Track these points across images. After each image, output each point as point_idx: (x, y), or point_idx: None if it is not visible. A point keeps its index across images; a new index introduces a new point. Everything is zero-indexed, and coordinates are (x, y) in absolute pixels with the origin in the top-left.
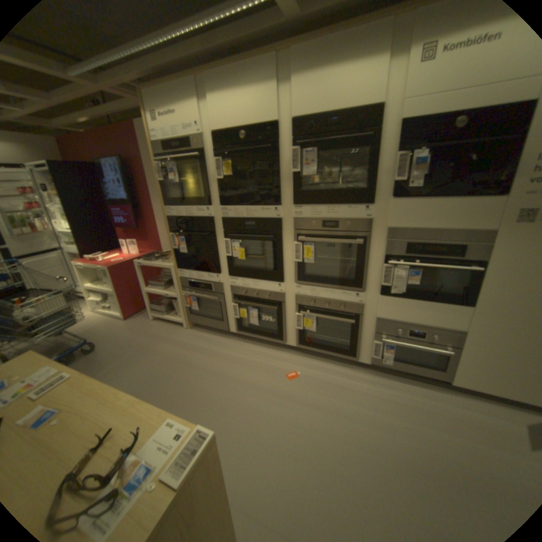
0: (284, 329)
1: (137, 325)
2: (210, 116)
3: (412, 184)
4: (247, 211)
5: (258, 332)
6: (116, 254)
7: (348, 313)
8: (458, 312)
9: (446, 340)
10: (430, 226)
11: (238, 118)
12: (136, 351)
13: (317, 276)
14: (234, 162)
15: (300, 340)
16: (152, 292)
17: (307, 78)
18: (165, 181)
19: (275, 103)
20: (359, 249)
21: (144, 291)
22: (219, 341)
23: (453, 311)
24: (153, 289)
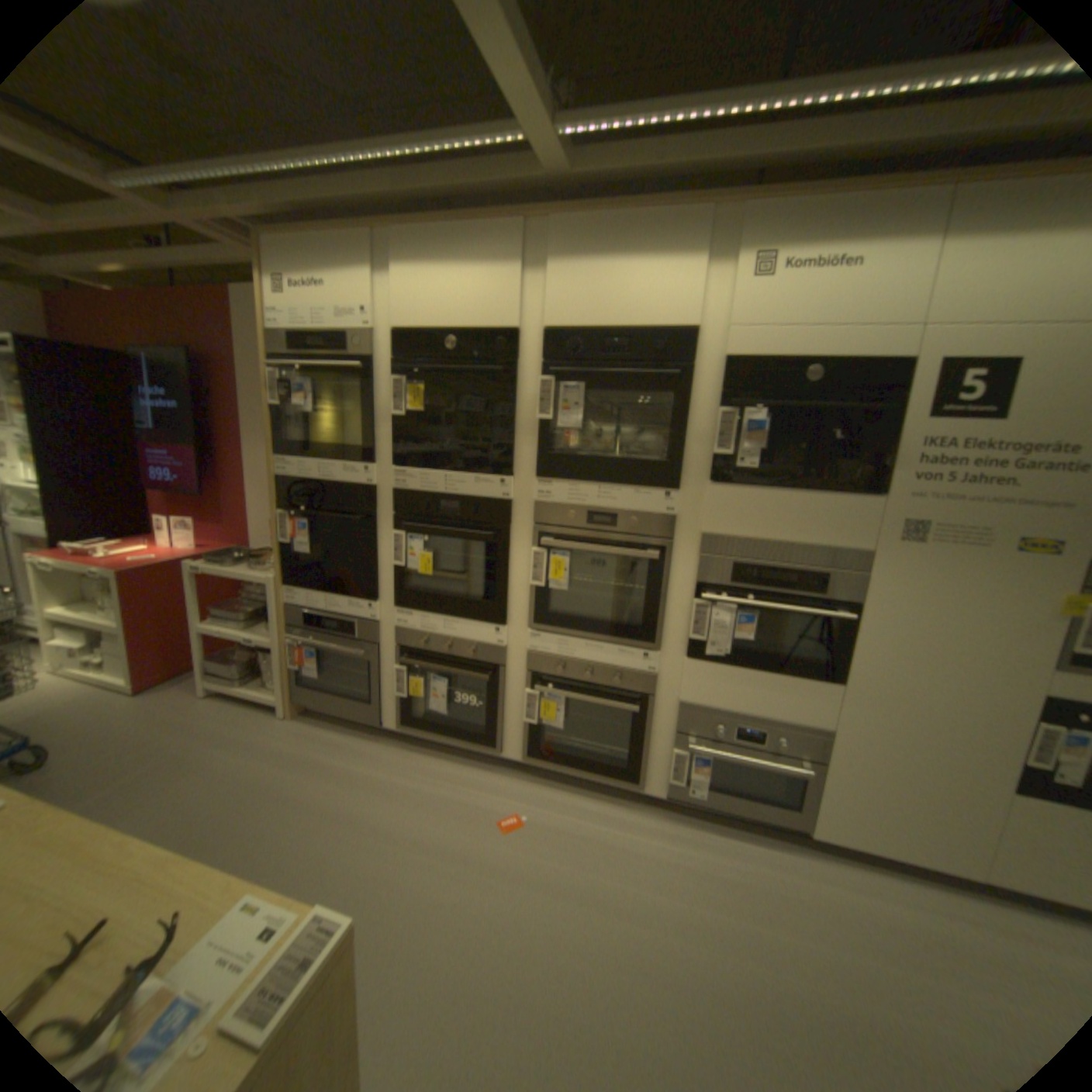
0: (499, 723)
1: (163, 710)
2: (392, 303)
3: (741, 464)
4: (445, 482)
5: (443, 729)
6: (137, 546)
7: (627, 692)
8: (818, 694)
9: (799, 748)
10: (770, 537)
11: (446, 315)
12: (154, 769)
13: (572, 616)
14: (428, 389)
15: (530, 747)
16: (212, 635)
17: (574, 270)
18: (282, 407)
19: (515, 300)
20: (650, 571)
21: (195, 631)
22: (355, 748)
23: (810, 693)
24: (215, 629)
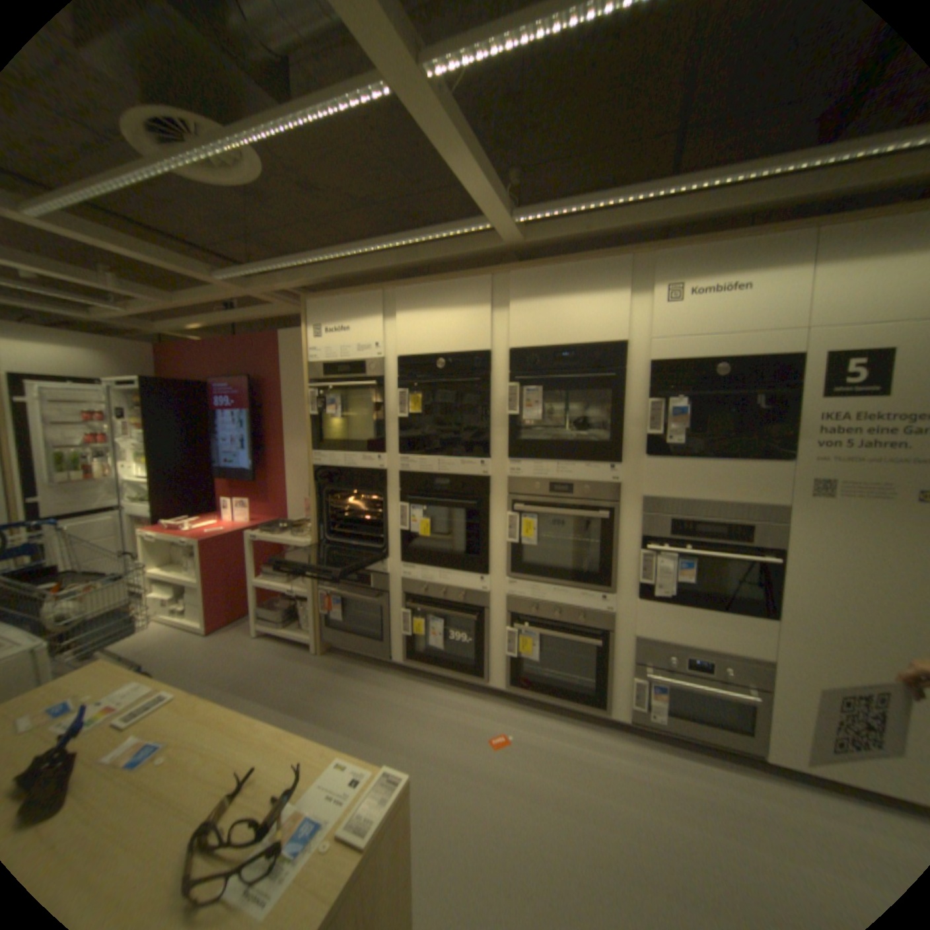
0: (485, 657)
1: (226, 647)
2: (398, 338)
3: (671, 441)
4: (438, 464)
5: (440, 662)
6: (208, 521)
7: (591, 629)
8: (757, 629)
9: (745, 678)
10: (700, 498)
11: (436, 344)
12: (223, 692)
13: (541, 566)
14: (424, 396)
15: (511, 677)
16: (263, 587)
17: (530, 307)
18: (318, 415)
19: (487, 331)
20: (603, 528)
21: (250, 584)
22: (370, 678)
23: (749, 628)
24: (264, 582)
